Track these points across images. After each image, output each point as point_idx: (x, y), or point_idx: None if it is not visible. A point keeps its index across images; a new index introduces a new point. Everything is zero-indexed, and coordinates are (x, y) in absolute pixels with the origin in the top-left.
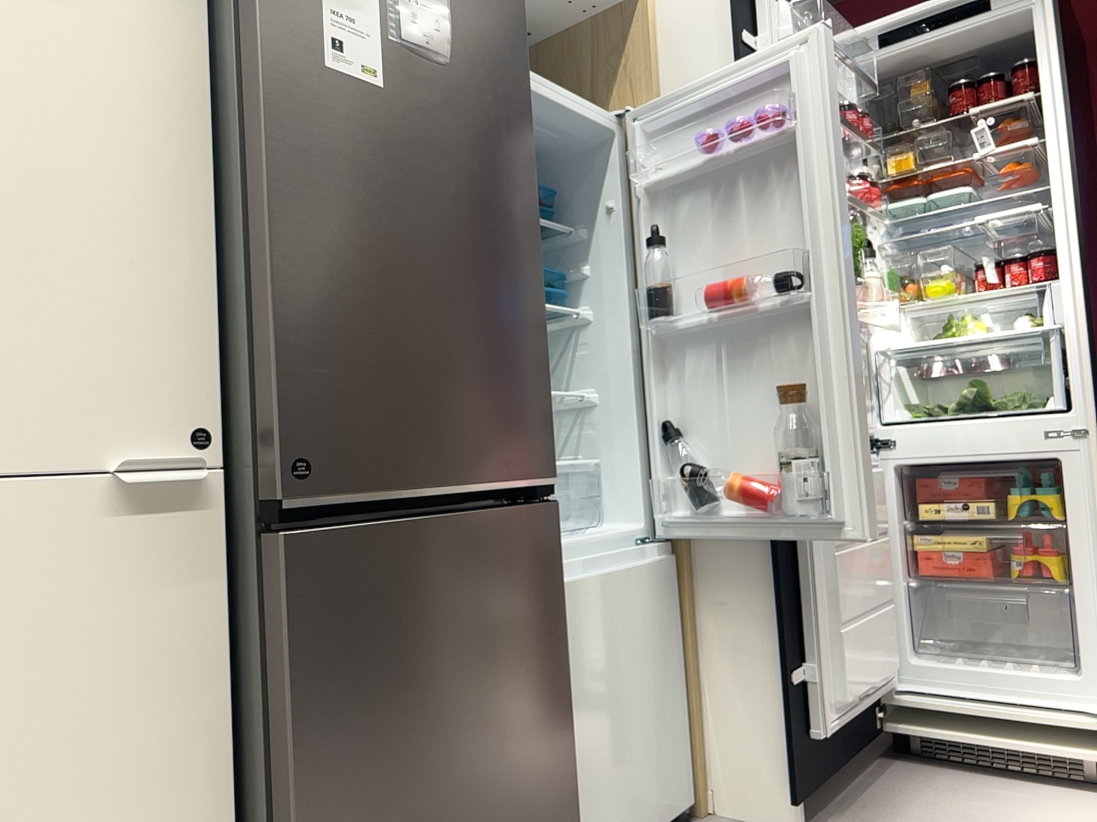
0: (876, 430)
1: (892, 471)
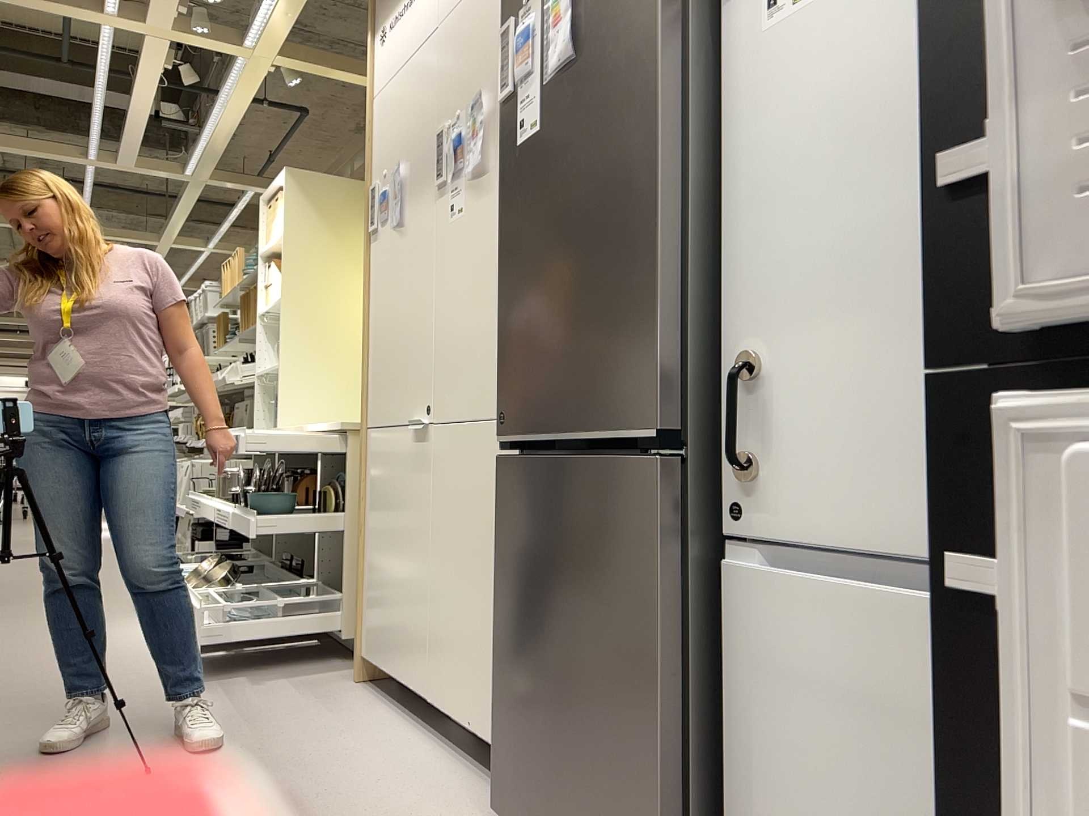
0: None
1: None
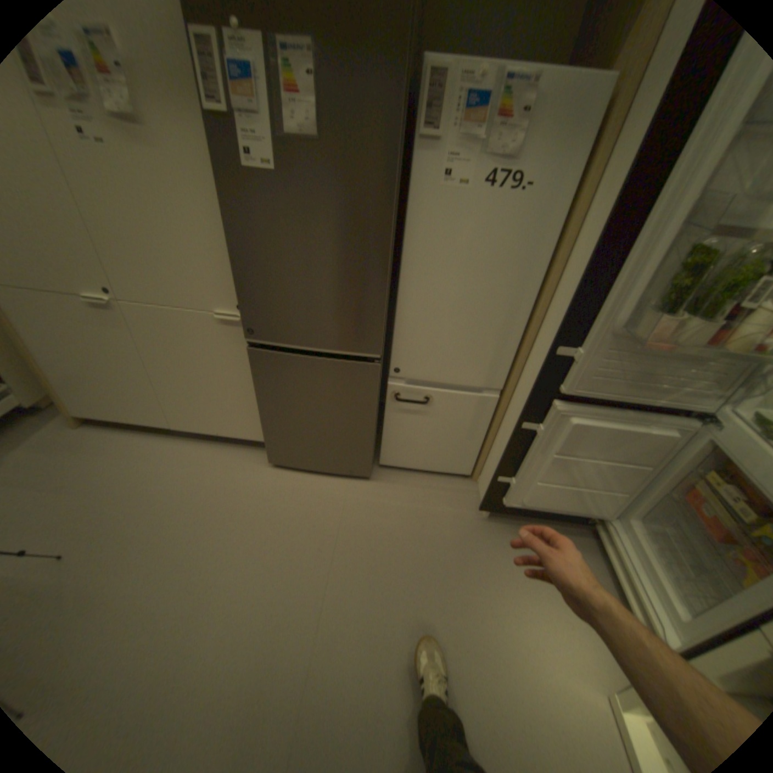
0: (708, 411)
1: (708, 440)
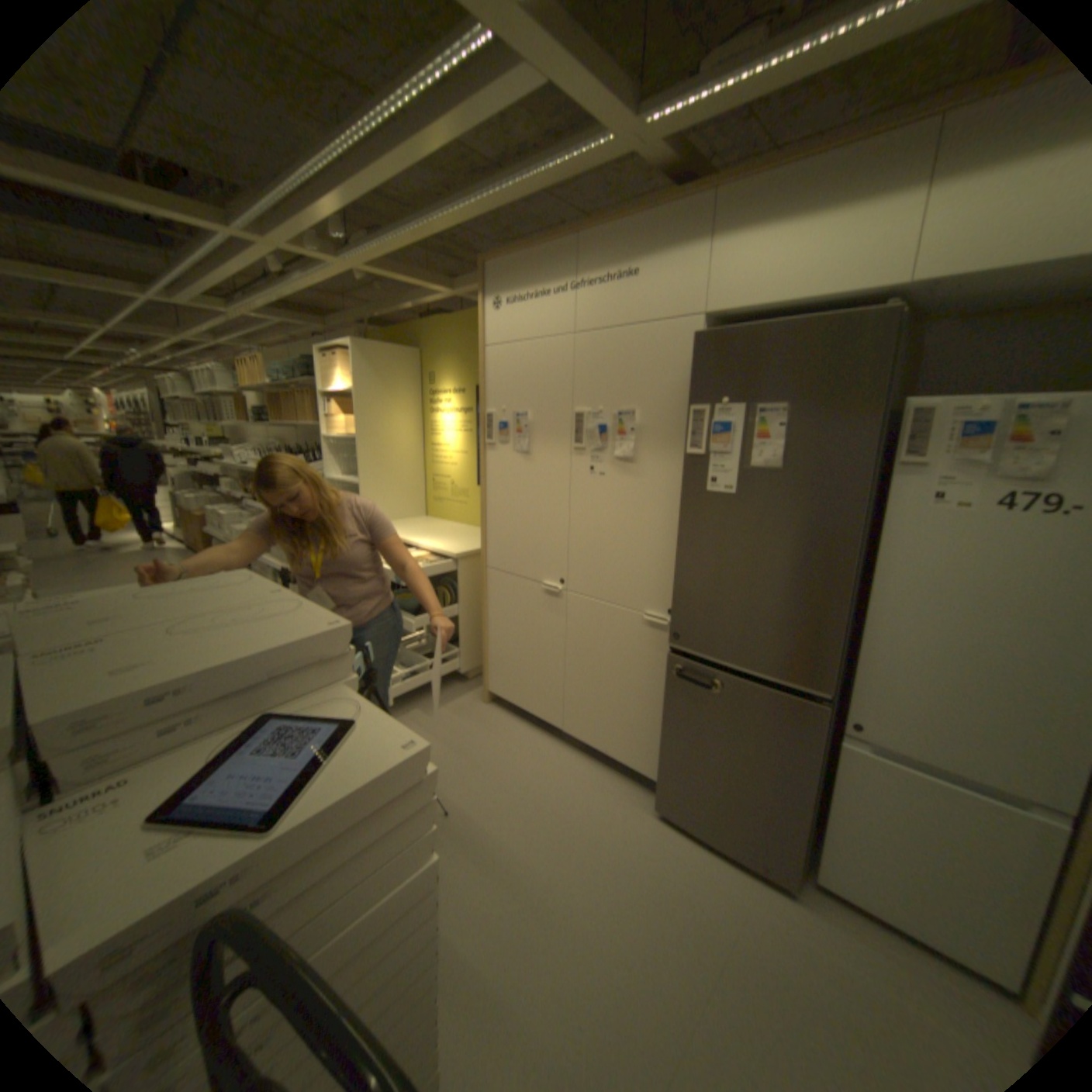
0: None
1: None
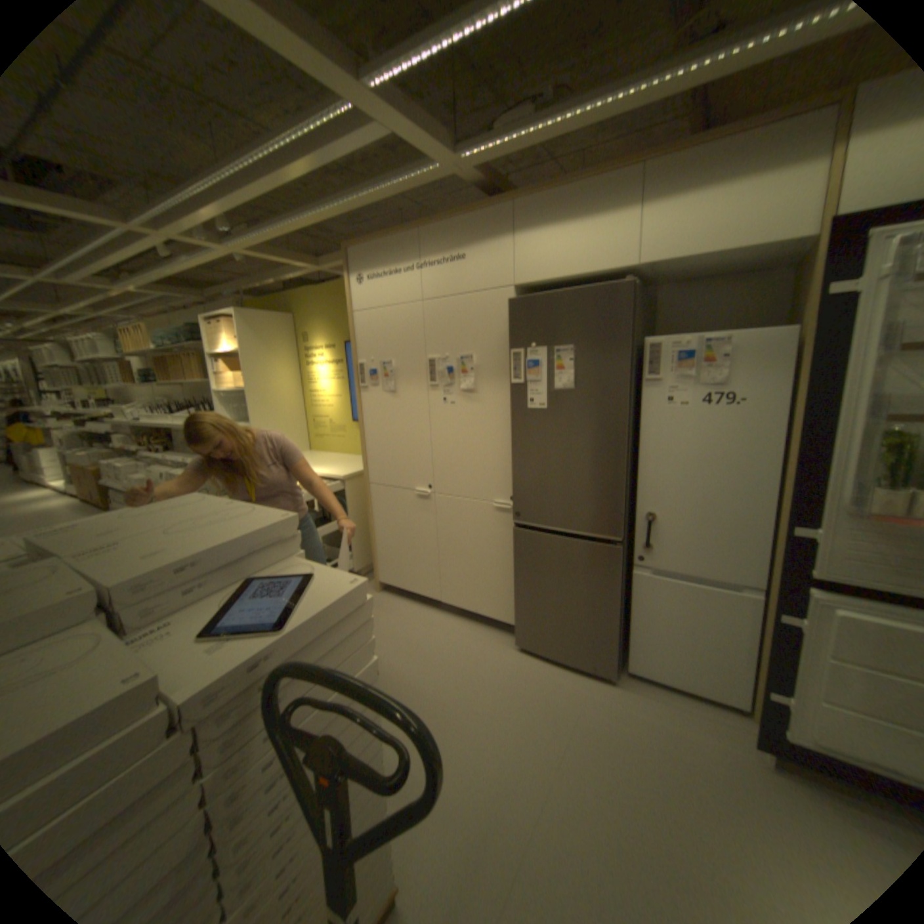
0: None
1: None
